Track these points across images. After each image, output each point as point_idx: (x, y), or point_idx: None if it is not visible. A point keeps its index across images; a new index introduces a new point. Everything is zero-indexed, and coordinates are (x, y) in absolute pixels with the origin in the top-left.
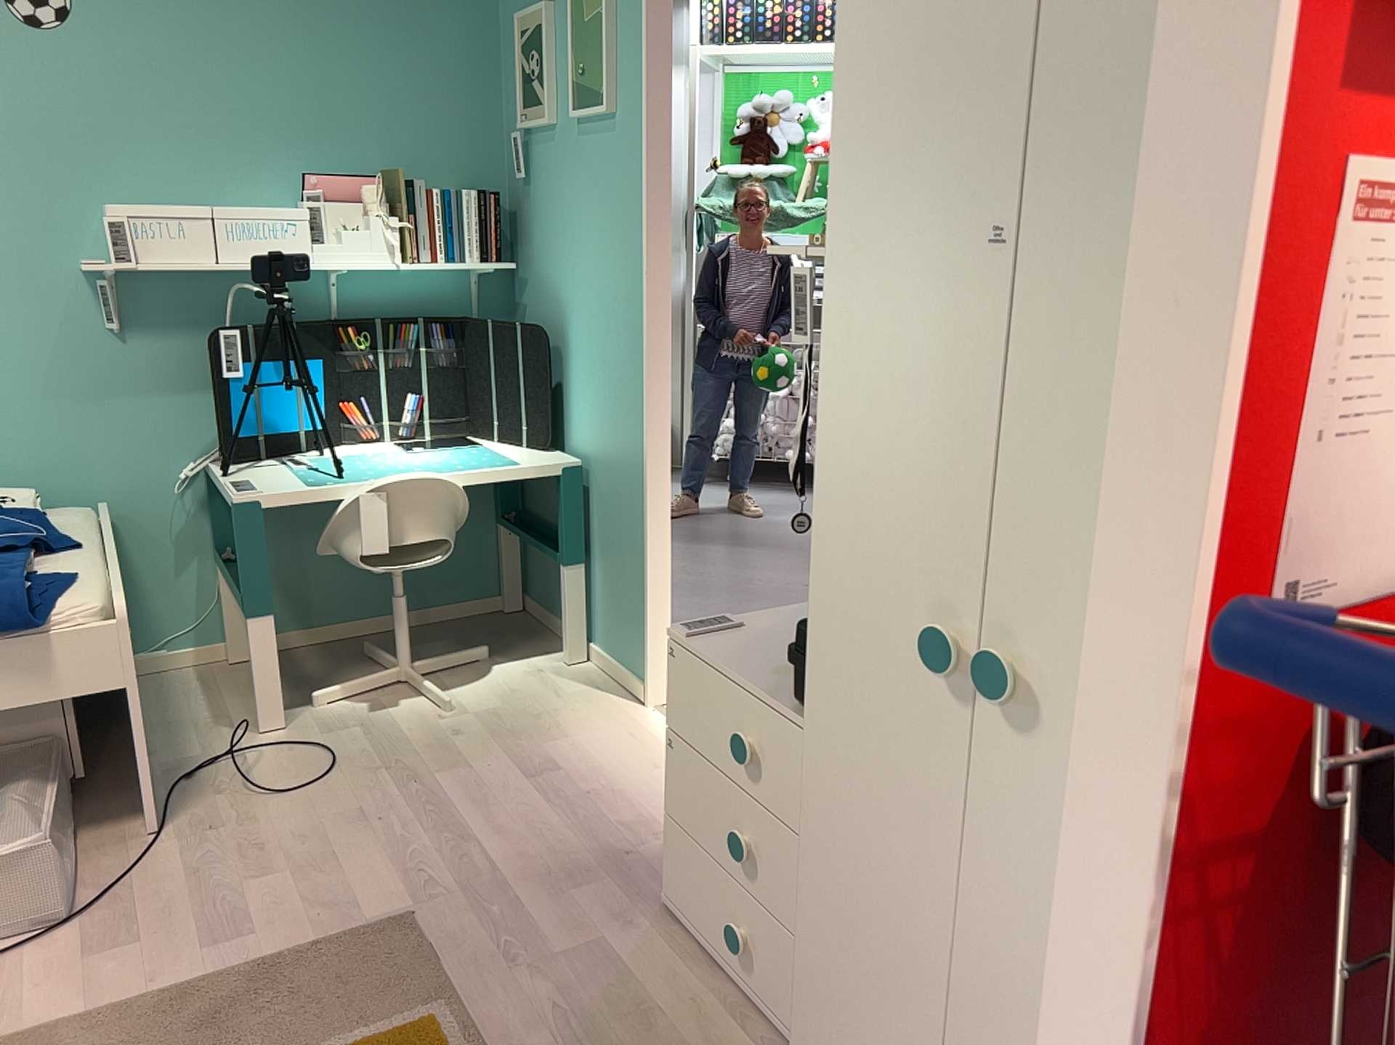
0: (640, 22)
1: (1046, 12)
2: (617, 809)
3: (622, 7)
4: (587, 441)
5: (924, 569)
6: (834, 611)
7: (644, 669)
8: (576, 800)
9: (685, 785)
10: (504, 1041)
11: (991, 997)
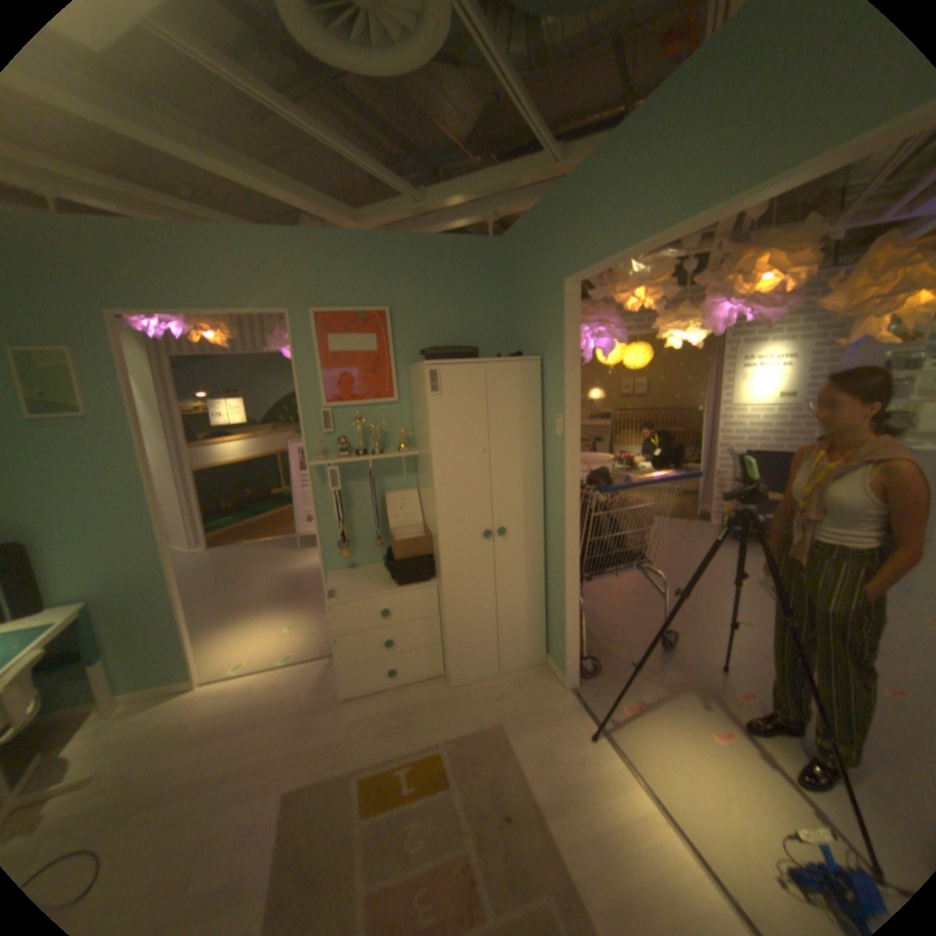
0: (114, 374)
1: (488, 415)
2: (267, 710)
3: (86, 364)
4: (84, 592)
5: (475, 522)
6: (447, 545)
7: (184, 675)
8: (247, 725)
9: (348, 649)
10: (381, 757)
11: (505, 595)
